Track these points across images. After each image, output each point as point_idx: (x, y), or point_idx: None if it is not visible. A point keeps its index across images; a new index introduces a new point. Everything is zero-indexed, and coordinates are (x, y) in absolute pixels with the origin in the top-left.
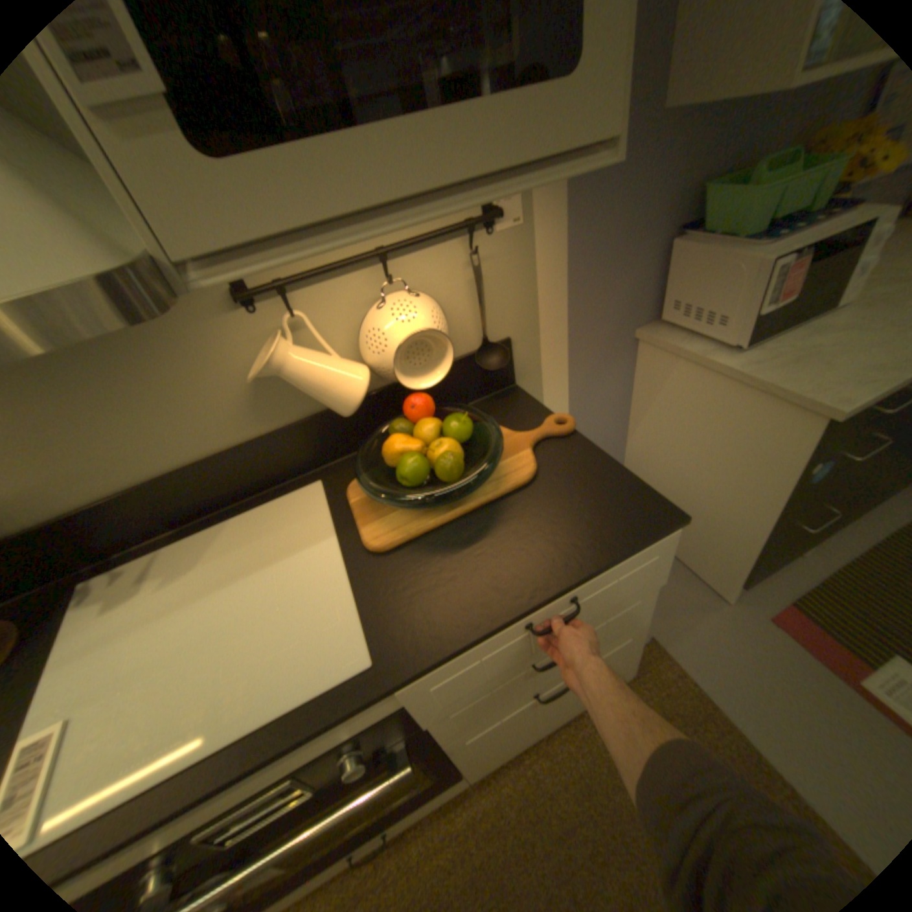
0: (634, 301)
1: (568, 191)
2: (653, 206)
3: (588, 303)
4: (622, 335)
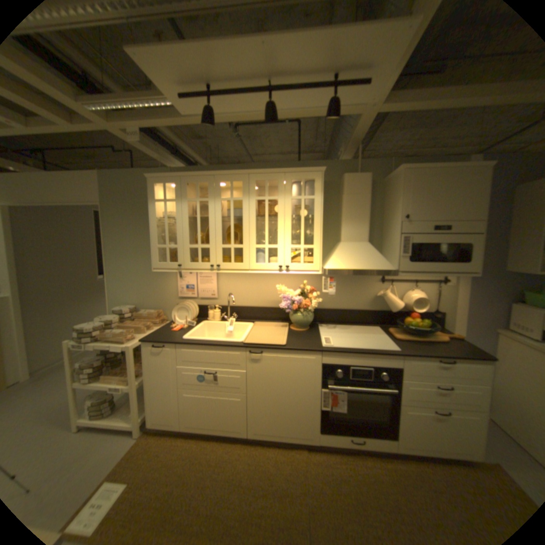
0: (496, 319)
1: (471, 282)
2: (503, 293)
3: (476, 313)
4: (491, 329)
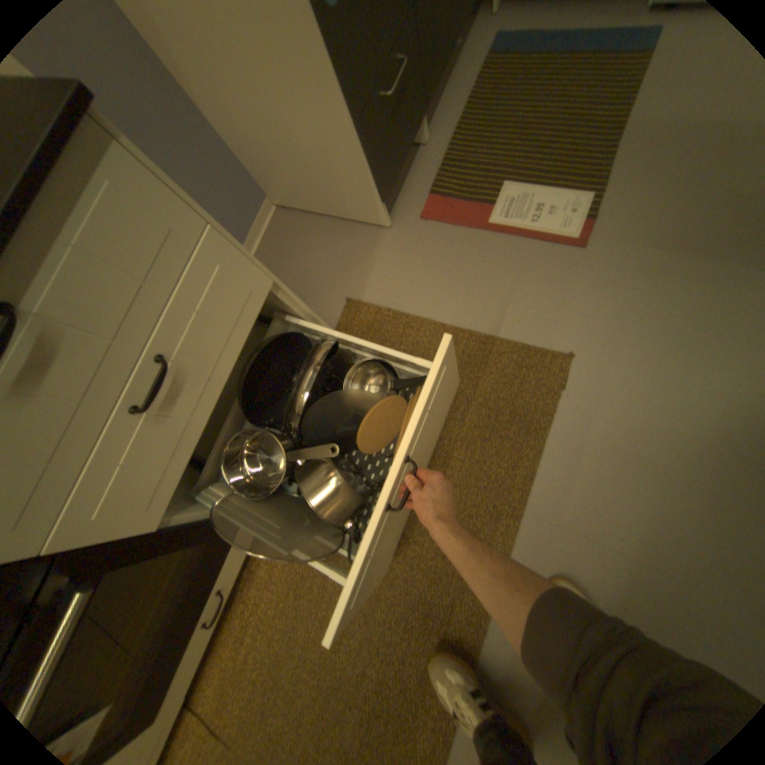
0: None
1: None
2: None
3: None
4: None
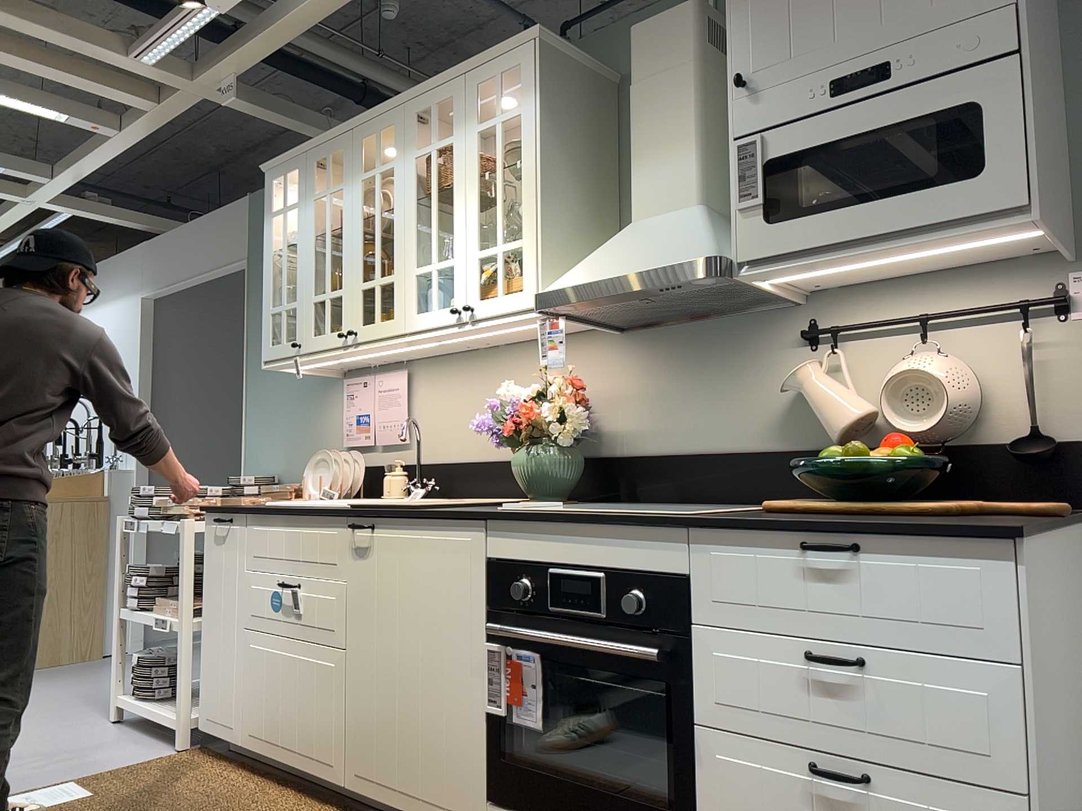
0: None
1: None
2: None
3: None
4: None
